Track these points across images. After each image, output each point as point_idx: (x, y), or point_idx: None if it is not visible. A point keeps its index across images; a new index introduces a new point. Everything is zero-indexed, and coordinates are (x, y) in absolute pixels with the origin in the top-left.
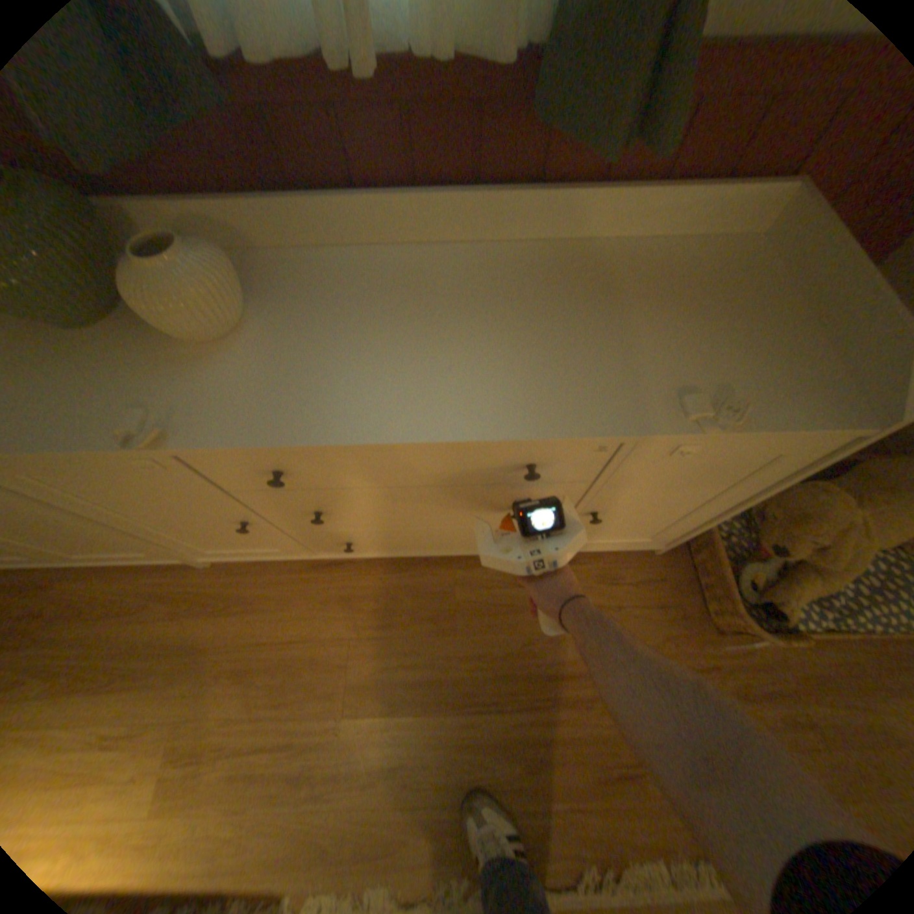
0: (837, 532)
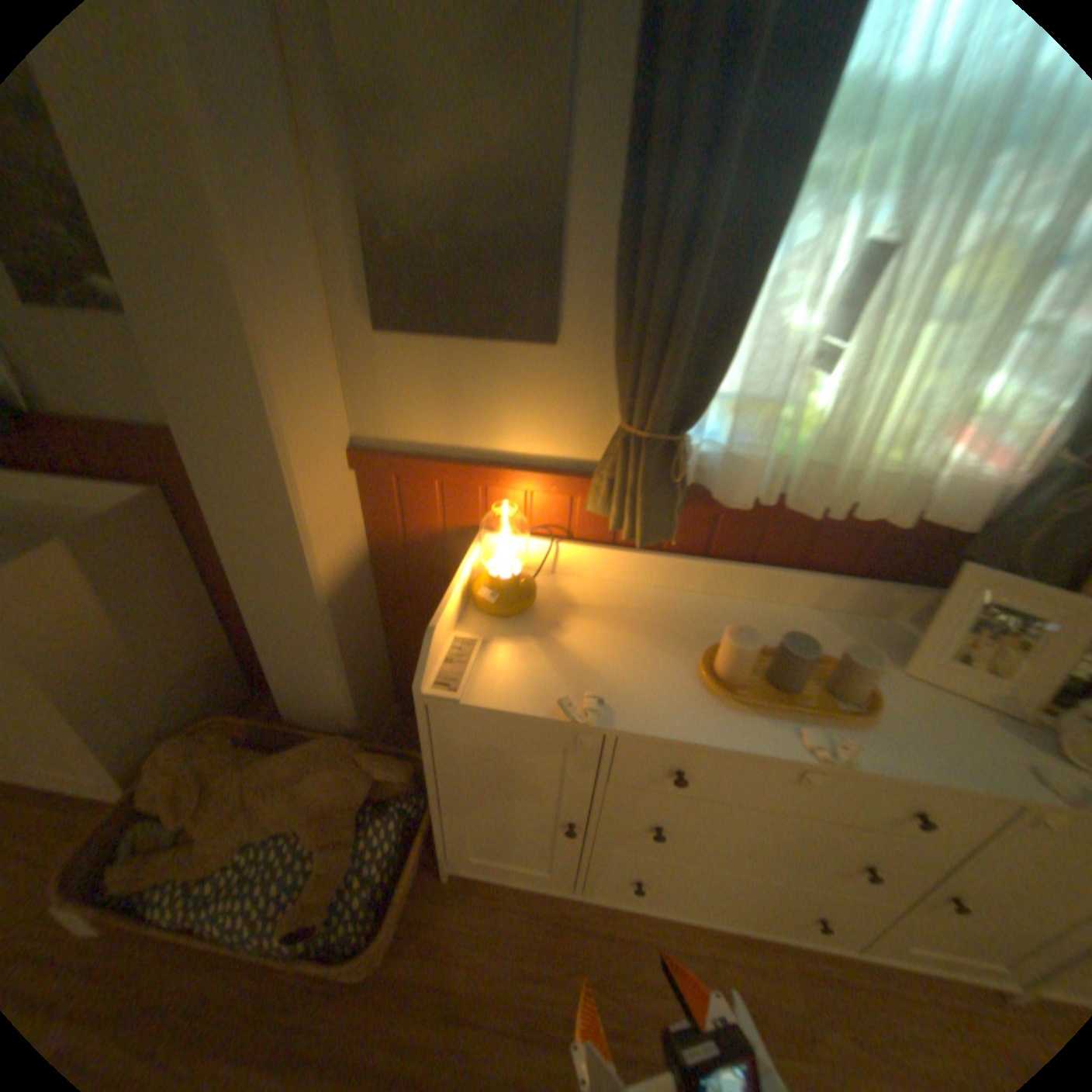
0: (167, 781)
